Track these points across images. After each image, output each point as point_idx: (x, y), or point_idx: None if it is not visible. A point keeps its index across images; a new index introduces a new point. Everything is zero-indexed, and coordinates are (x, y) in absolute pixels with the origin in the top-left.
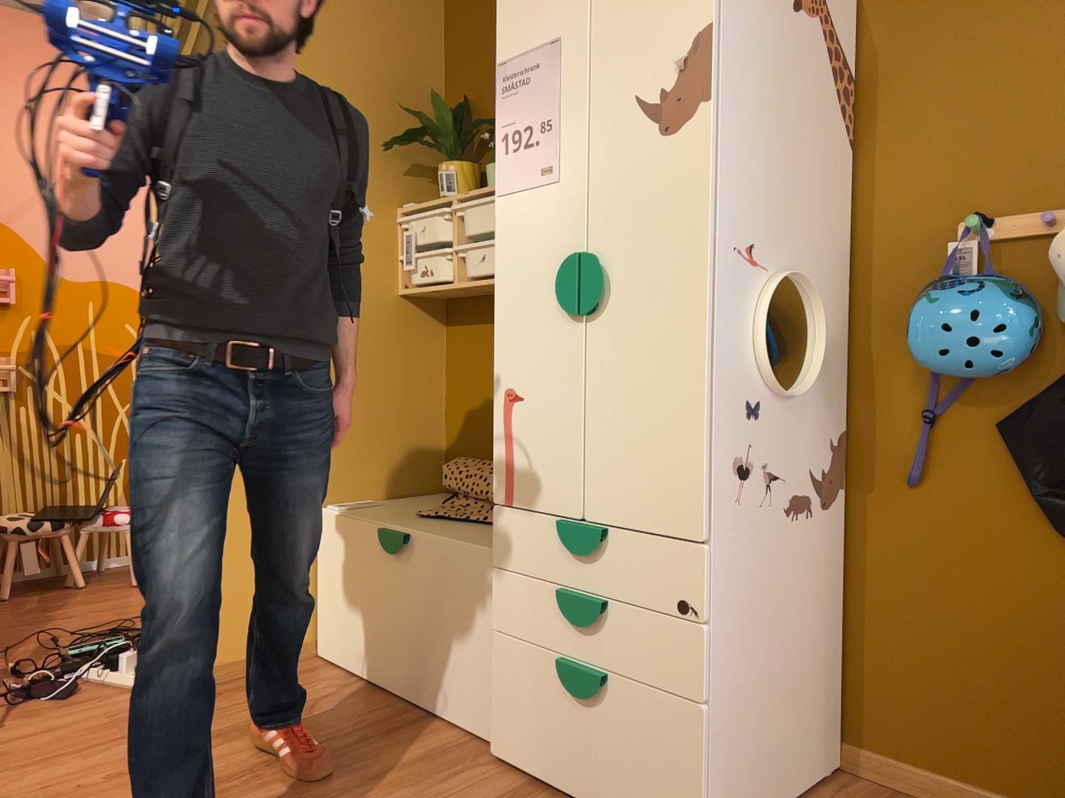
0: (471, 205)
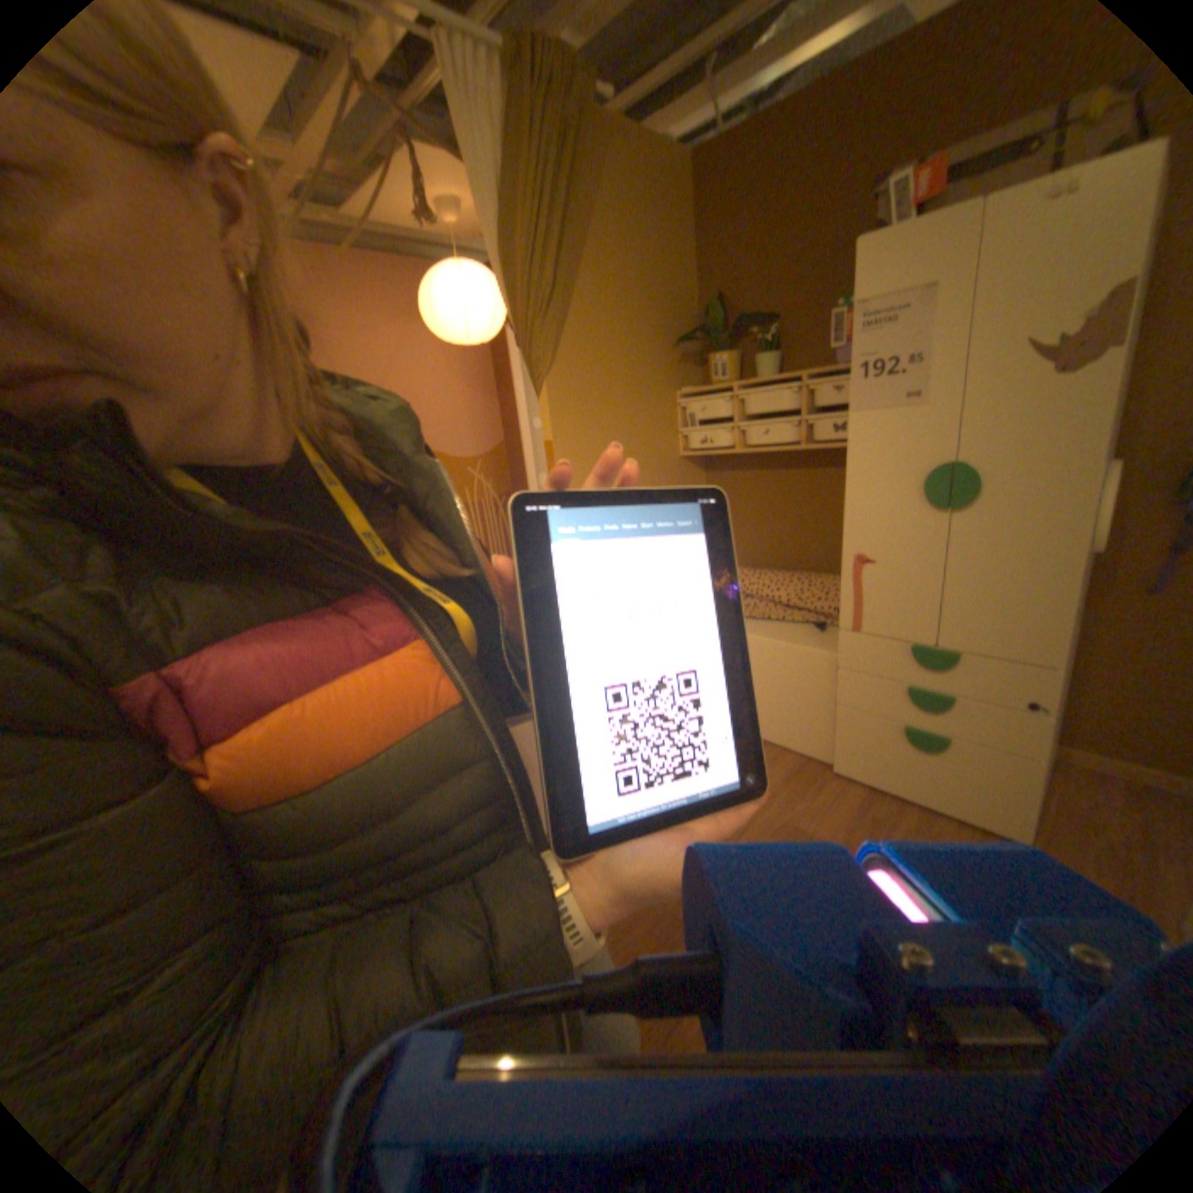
0: (753, 390)
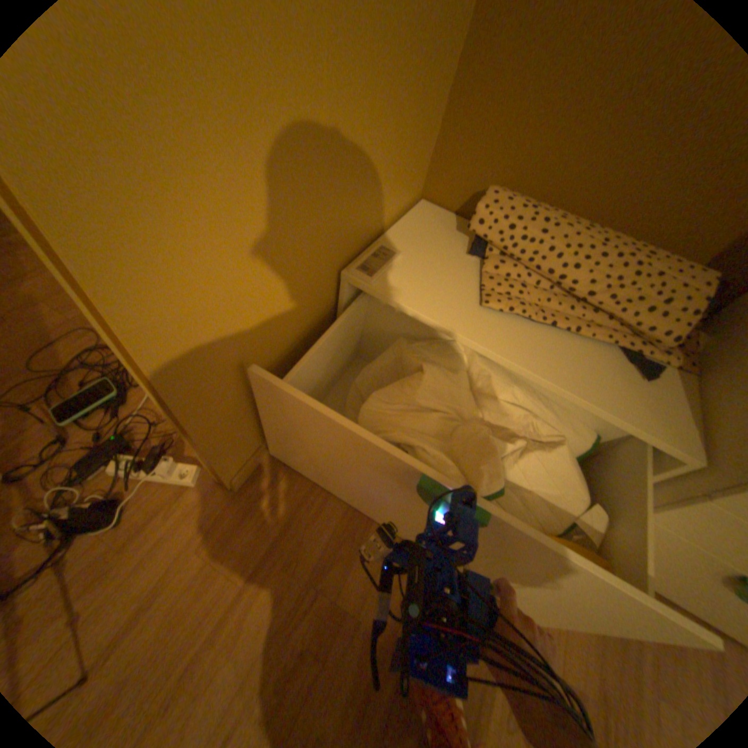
0: None
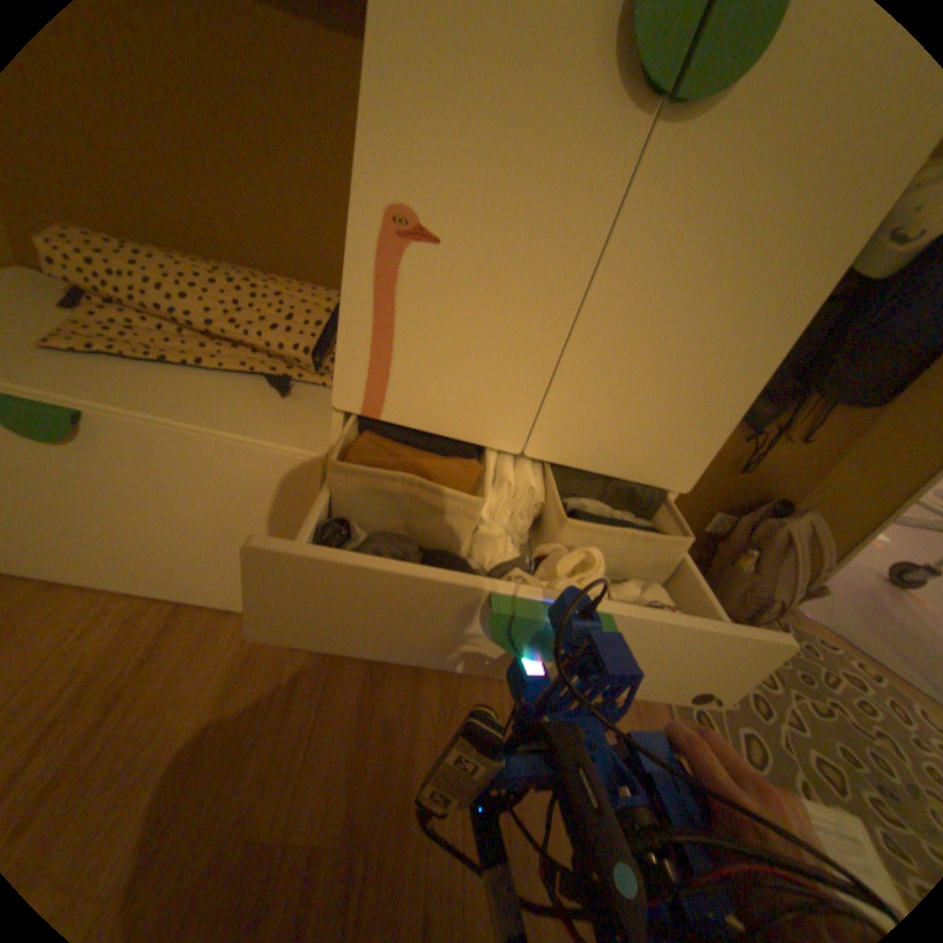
0: None
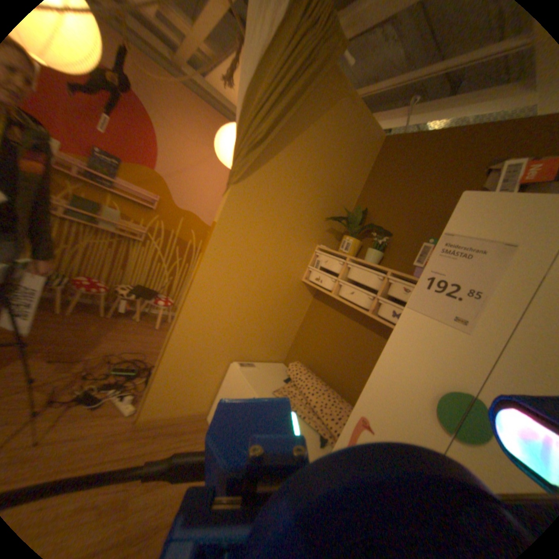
0: (357, 267)
